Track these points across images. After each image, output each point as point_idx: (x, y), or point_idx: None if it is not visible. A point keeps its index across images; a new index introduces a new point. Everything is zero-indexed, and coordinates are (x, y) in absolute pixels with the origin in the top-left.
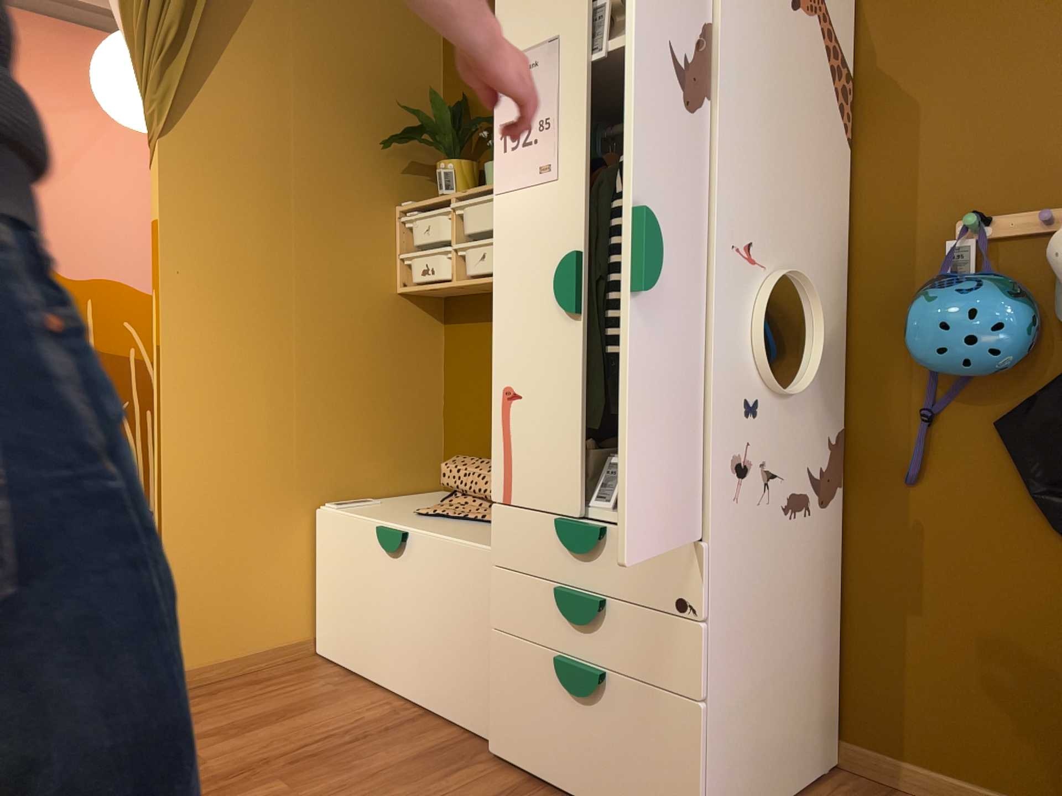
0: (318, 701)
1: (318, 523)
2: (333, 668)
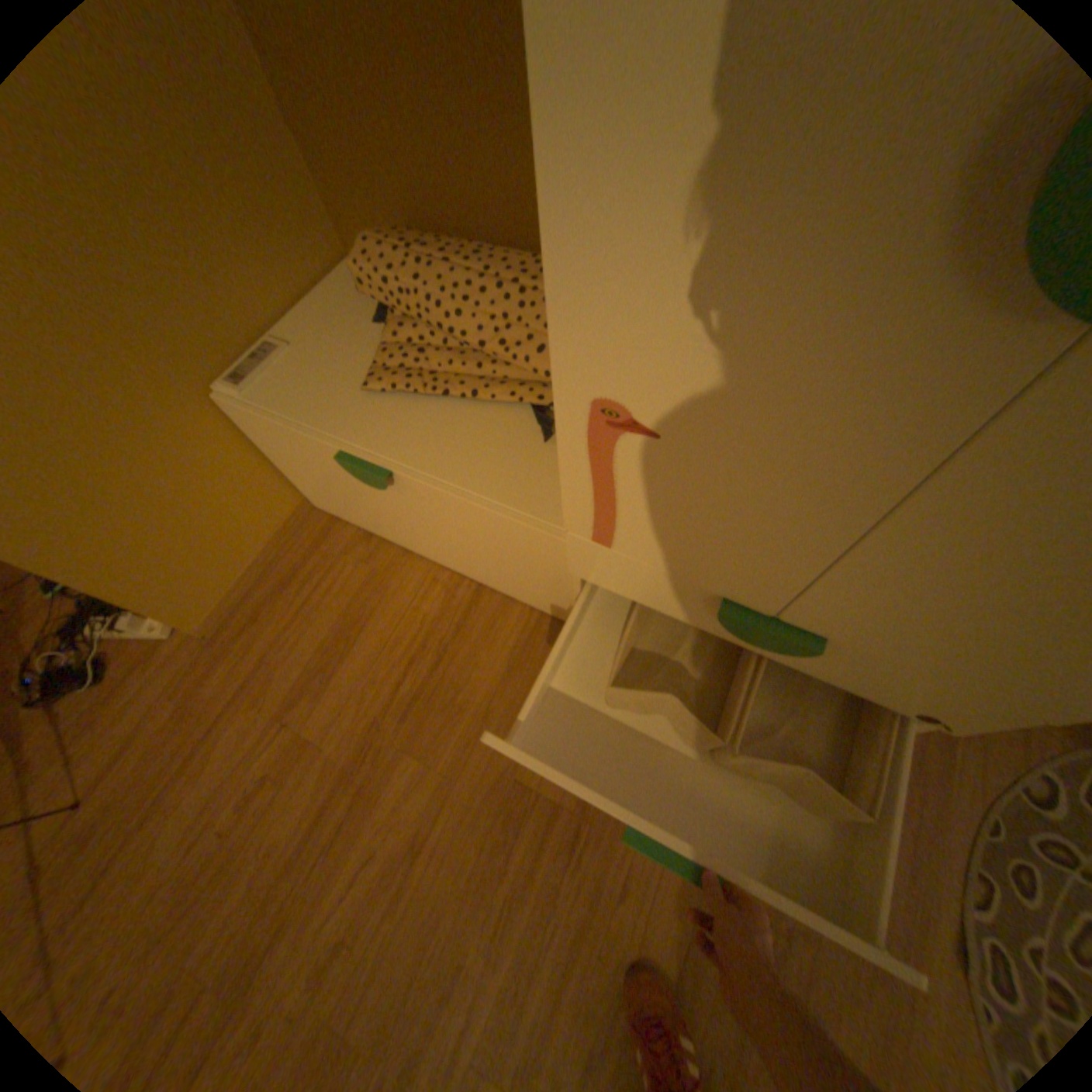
0: (367, 598)
1: (224, 403)
2: (348, 528)
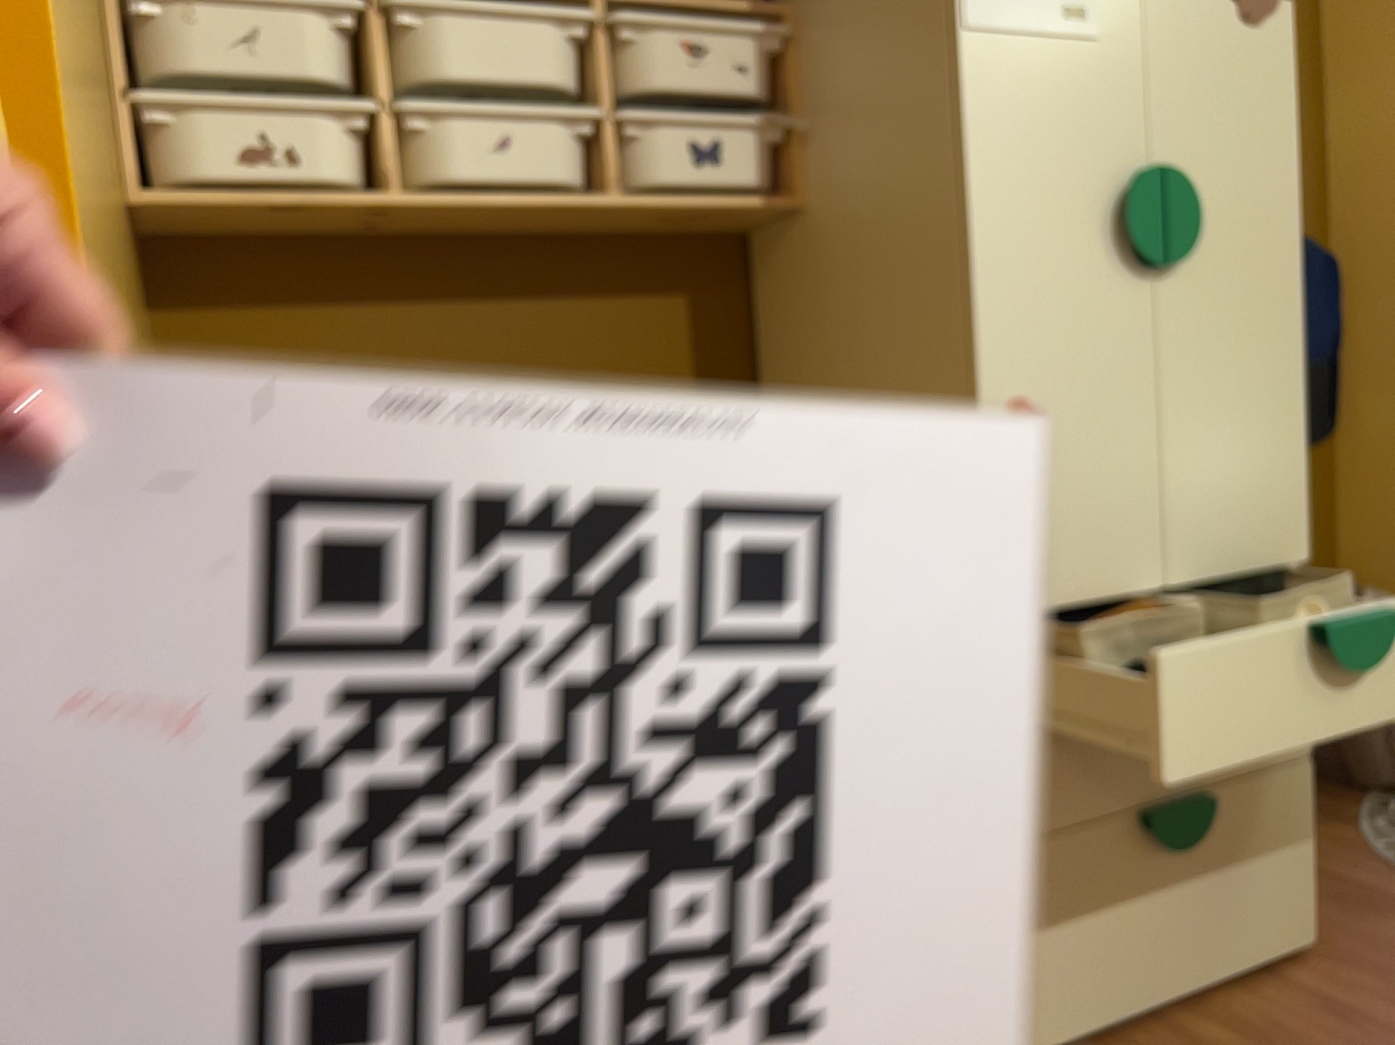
0: None
1: None
2: None
